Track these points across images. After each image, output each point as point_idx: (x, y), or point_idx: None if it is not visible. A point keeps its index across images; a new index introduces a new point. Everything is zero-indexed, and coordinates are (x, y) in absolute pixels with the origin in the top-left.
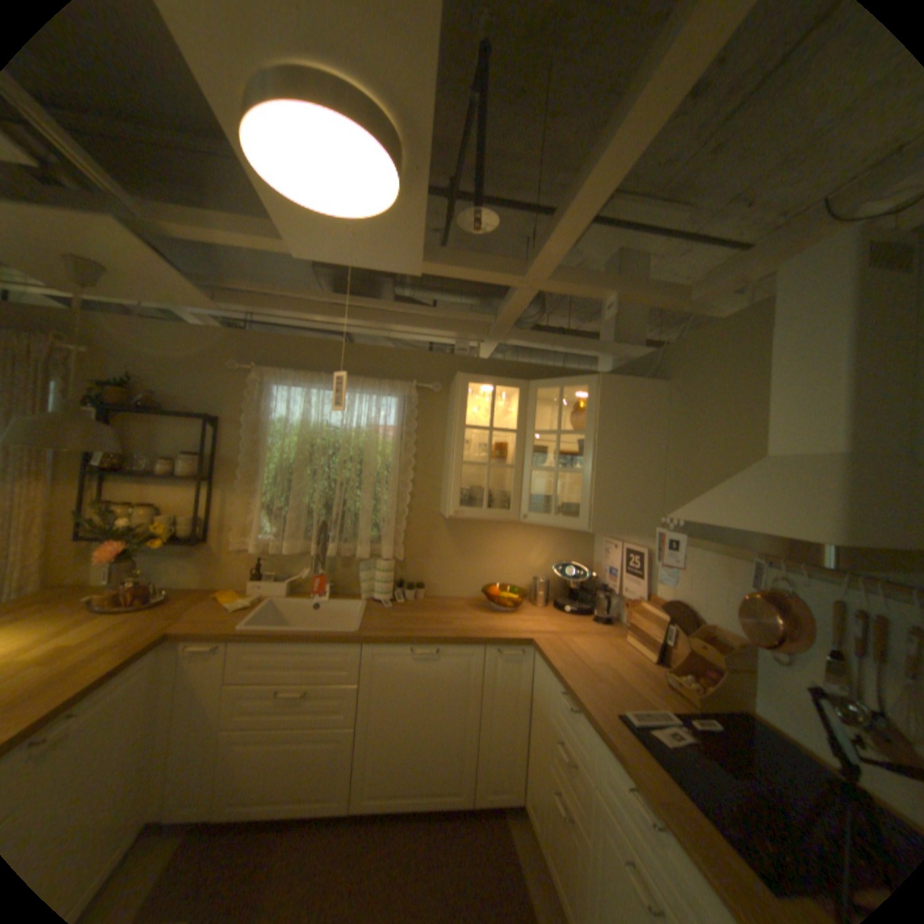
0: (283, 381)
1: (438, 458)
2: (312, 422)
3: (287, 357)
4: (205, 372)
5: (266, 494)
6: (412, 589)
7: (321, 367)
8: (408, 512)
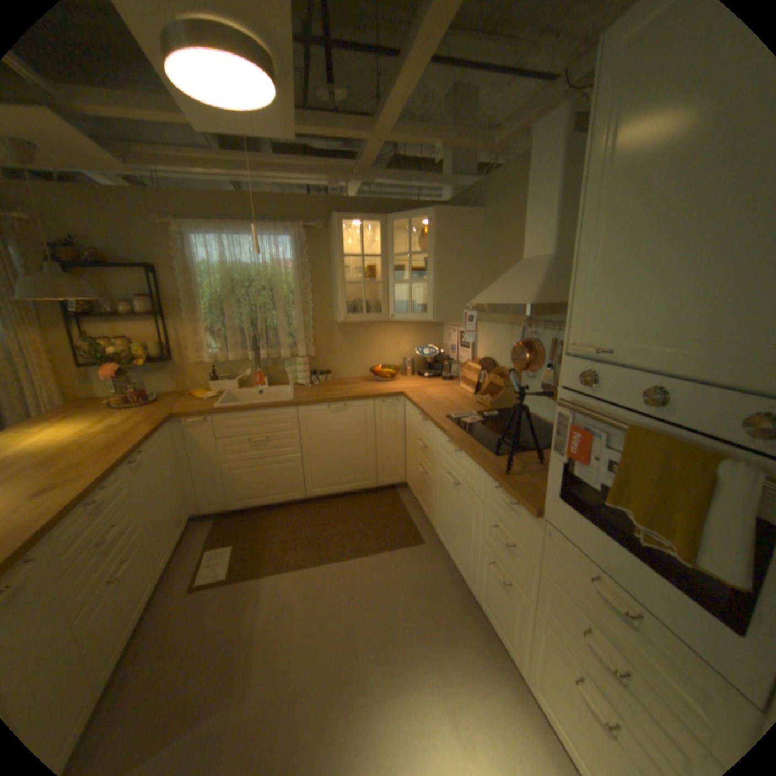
0: (197, 230)
1: (327, 282)
2: (227, 262)
3: (194, 209)
4: (131, 228)
5: (206, 320)
6: (322, 375)
7: (224, 215)
8: (311, 323)
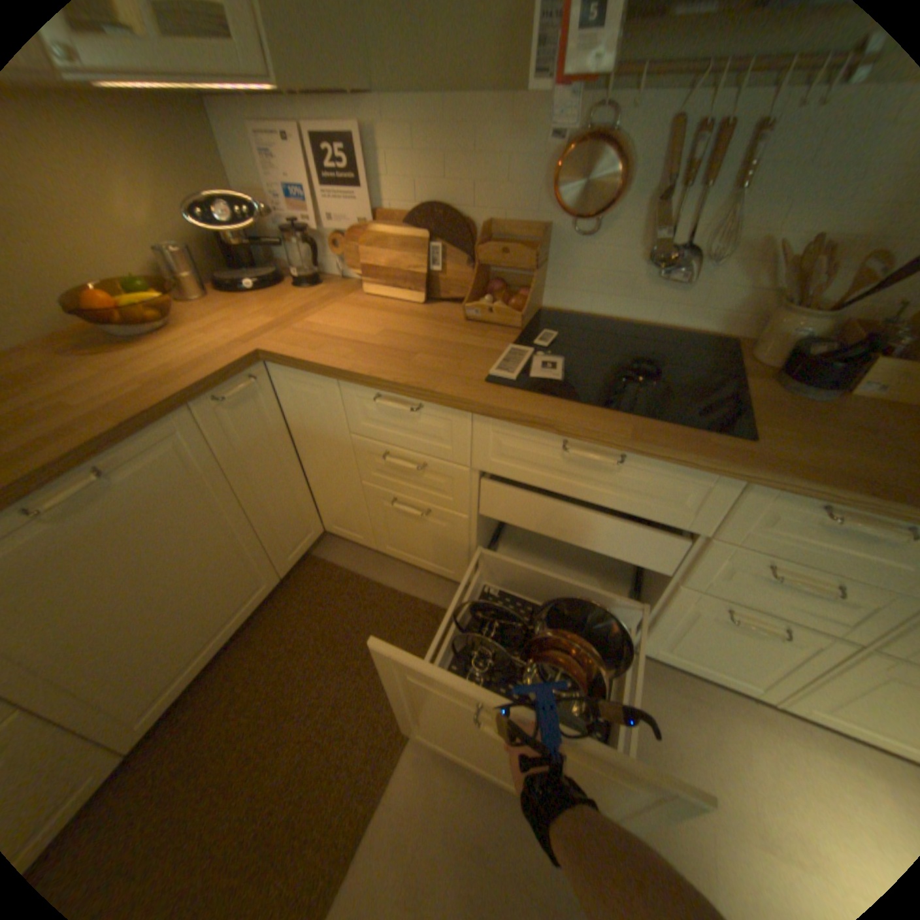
0: None
1: None
2: None
3: None
4: None
5: None
6: None
7: None
8: None
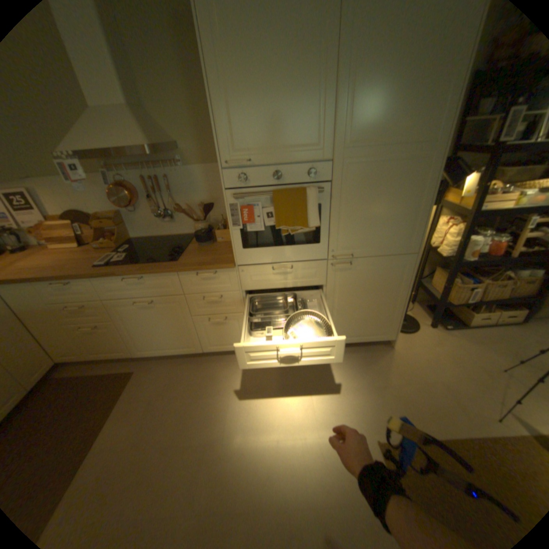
0: None
1: None
2: None
3: None
4: None
5: None
6: None
7: None
8: None
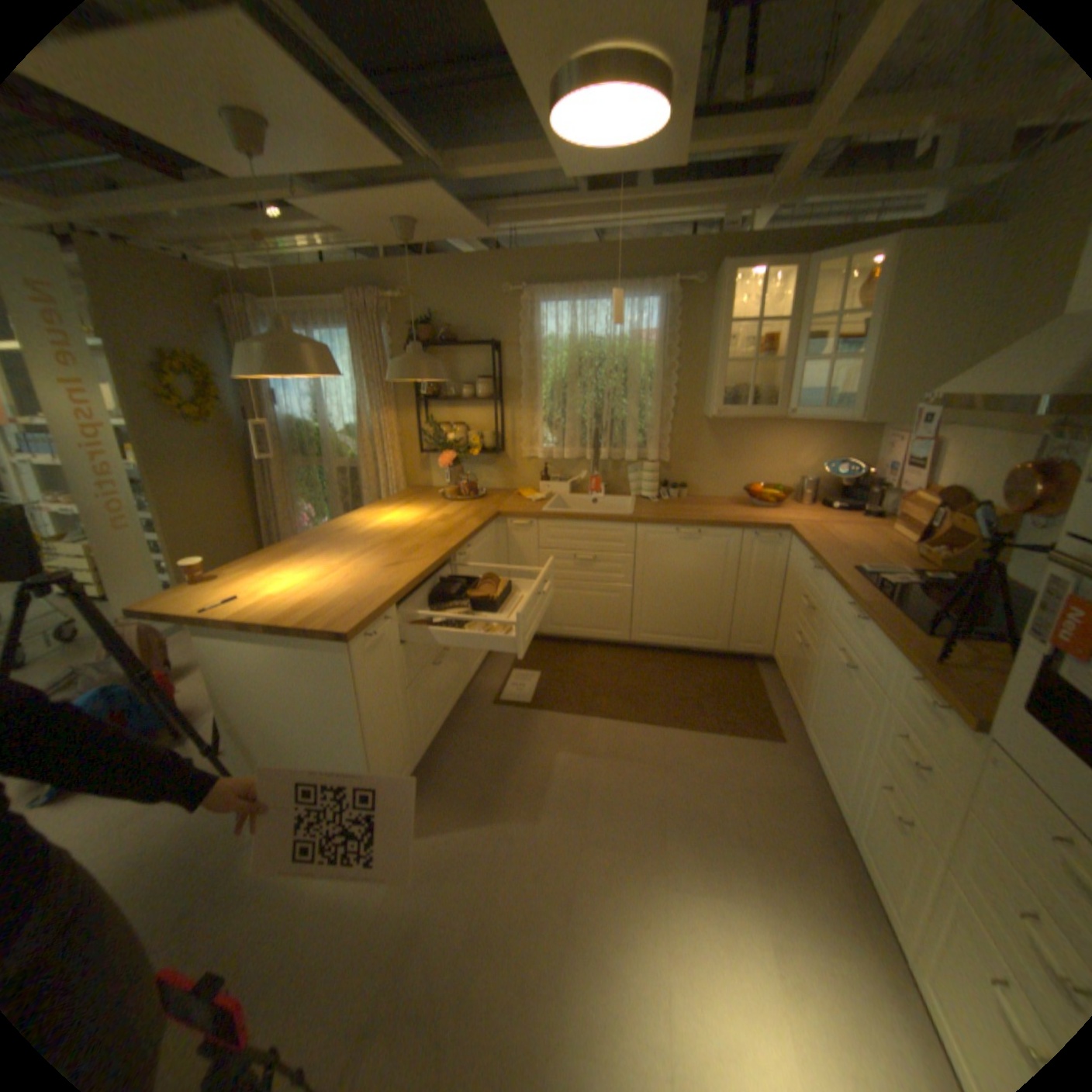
0: (549, 298)
1: (701, 359)
2: (577, 336)
3: (549, 271)
4: (483, 300)
5: (545, 408)
6: (675, 488)
7: (581, 275)
8: (671, 416)
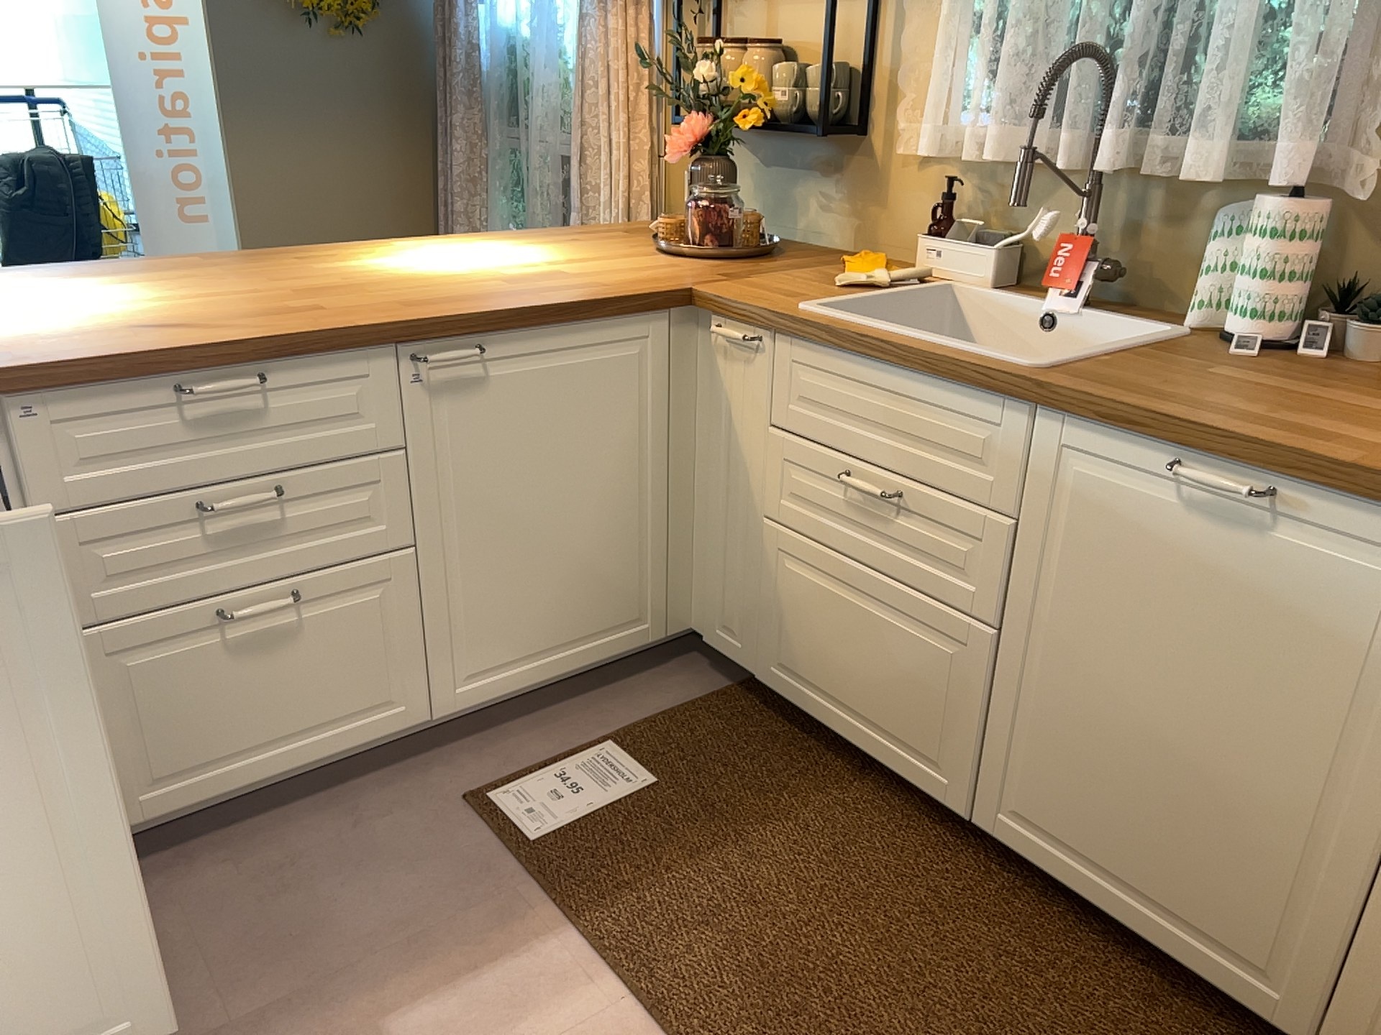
0: None
1: None
2: None
3: None
4: None
5: None
6: (1368, 317)
7: None
8: None
